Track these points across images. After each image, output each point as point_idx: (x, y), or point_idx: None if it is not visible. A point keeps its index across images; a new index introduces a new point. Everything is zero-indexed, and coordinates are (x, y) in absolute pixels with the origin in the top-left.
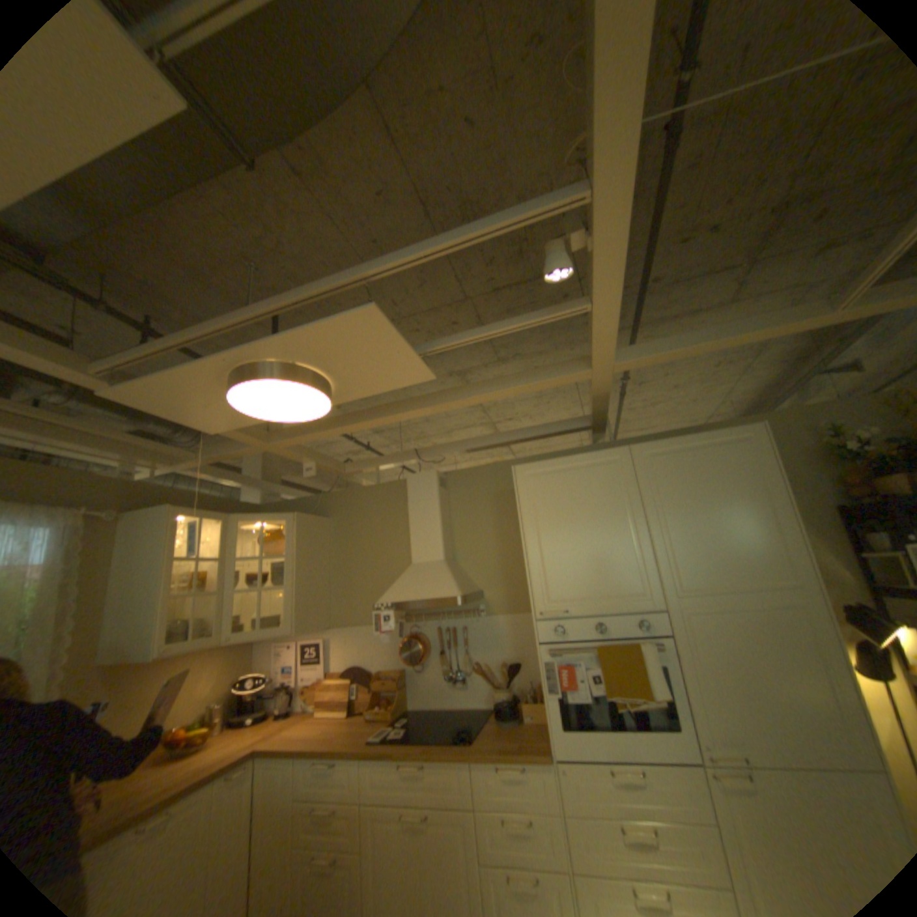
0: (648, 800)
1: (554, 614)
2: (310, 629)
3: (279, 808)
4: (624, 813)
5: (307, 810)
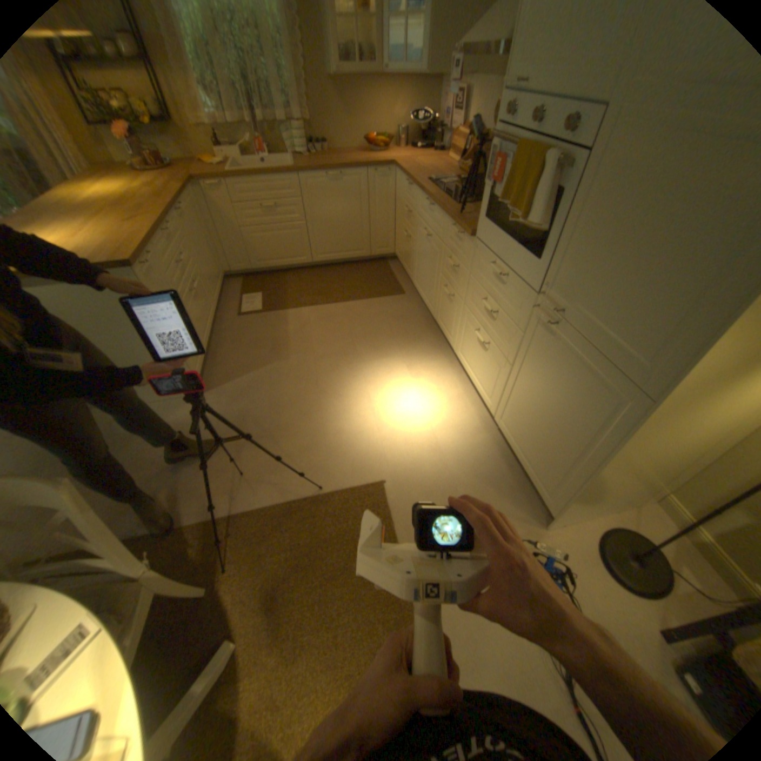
0: (501, 293)
1: (517, 84)
2: (463, 72)
3: (399, 199)
4: (489, 292)
5: (405, 206)
